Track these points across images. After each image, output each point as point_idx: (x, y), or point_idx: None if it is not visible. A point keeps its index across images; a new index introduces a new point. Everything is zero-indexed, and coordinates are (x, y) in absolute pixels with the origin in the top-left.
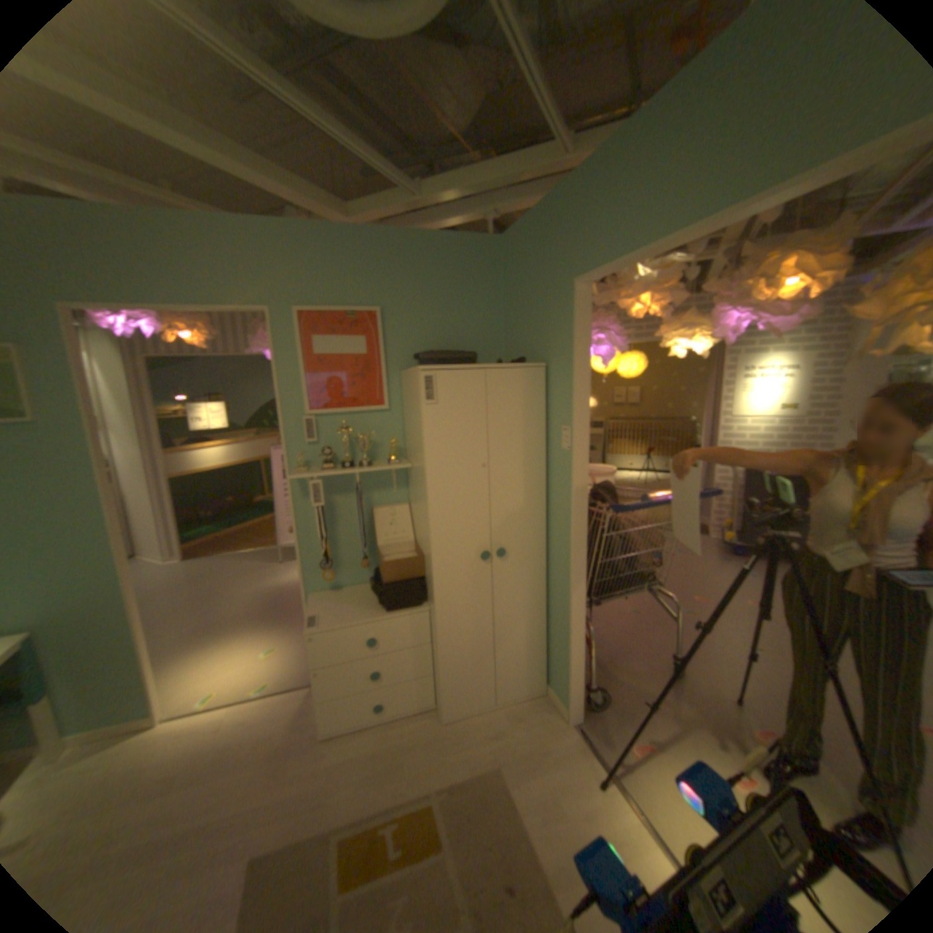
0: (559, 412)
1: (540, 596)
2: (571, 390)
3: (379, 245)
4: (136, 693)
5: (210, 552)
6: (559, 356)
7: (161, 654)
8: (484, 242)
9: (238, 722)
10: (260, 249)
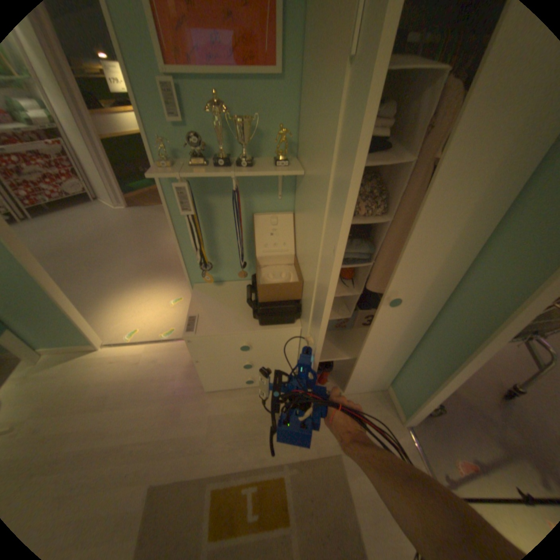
0: None
1: (417, 336)
2: None
3: None
4: (73, 332)
5: (144, 202)
6: None
7: (105, 287)
8: None
9: (150, 359)
10: None
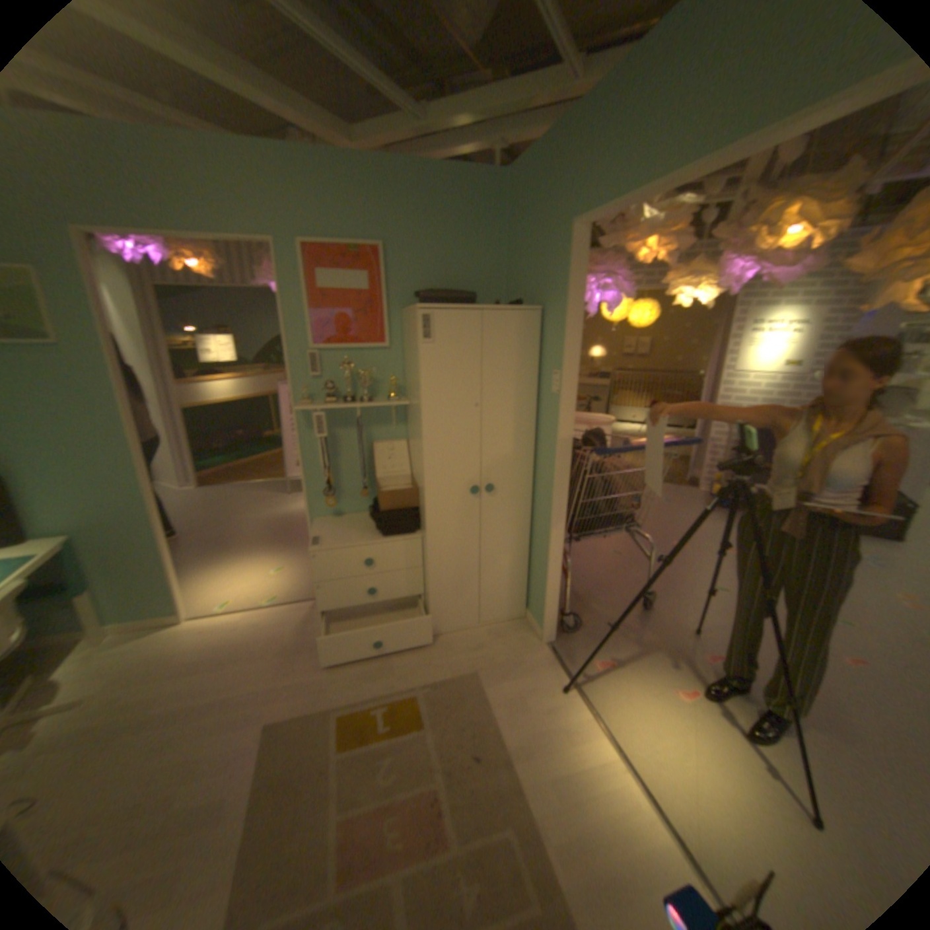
0: (549, 357)
1: (523, 530)
2: (561, 335)
3: (379, 175)
4: (158, 597)
5: (219, 482)
6: (553, 300)
7: (179, 568)
8: (488, 175)
9: (249, 626)
10: (259, 176)
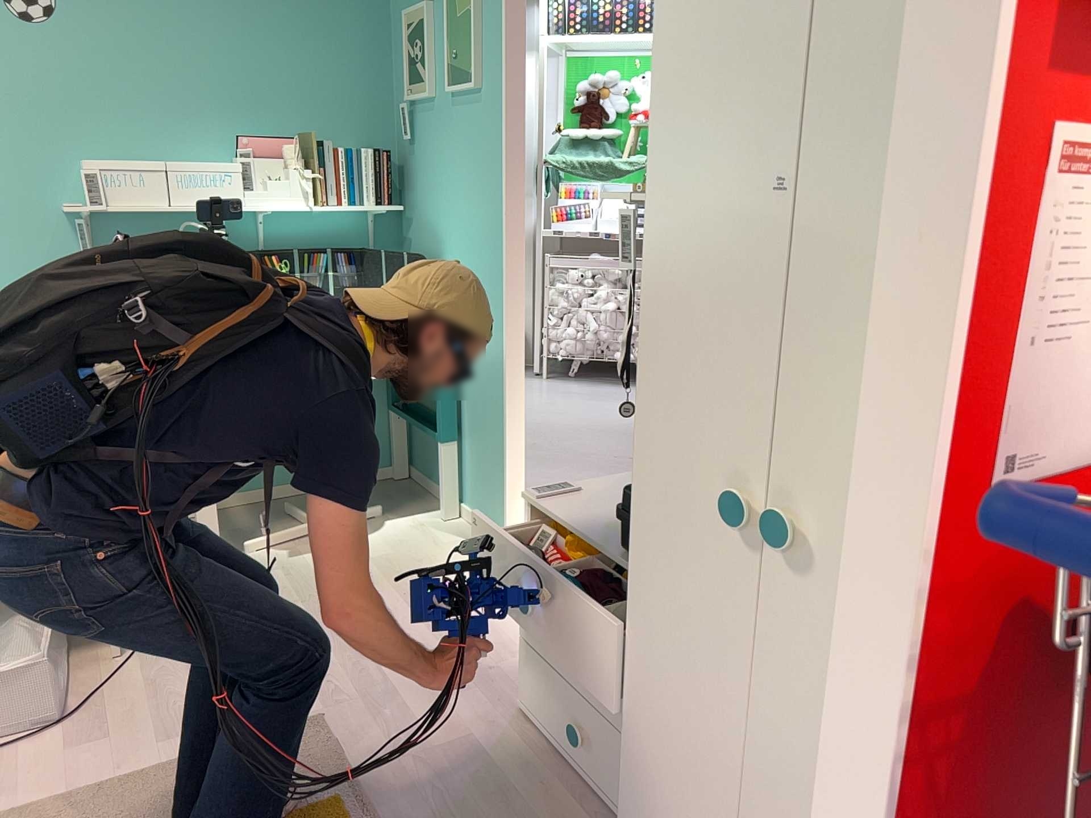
0: None
1: None
2: None
3: None
4: (499, 495)
5: None
6: None
7: None
8: None
9: None
10: None
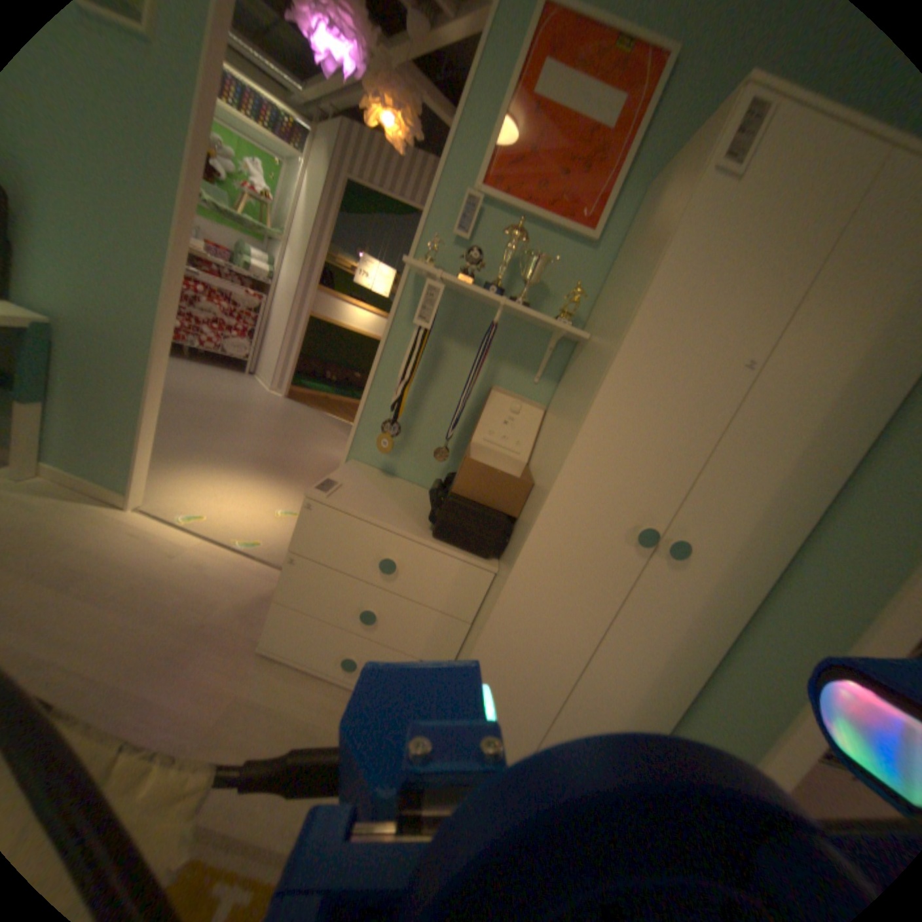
0: None
1: (700, 672)
2: None
3: None
4: (120, 462)
5: (311, 405)
6: None
7: (197, 455)
8: None
9: (197, 565)
10: None
